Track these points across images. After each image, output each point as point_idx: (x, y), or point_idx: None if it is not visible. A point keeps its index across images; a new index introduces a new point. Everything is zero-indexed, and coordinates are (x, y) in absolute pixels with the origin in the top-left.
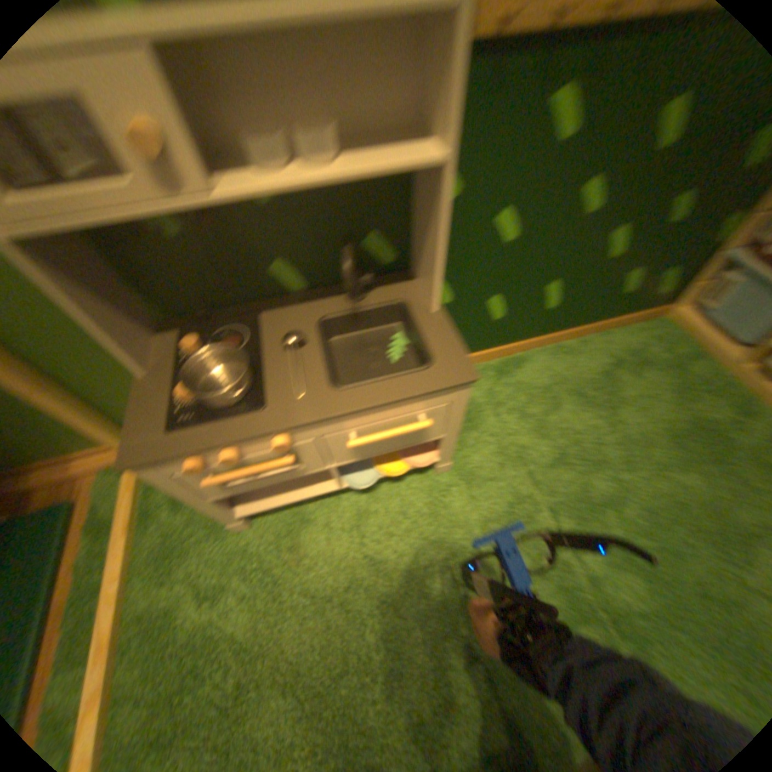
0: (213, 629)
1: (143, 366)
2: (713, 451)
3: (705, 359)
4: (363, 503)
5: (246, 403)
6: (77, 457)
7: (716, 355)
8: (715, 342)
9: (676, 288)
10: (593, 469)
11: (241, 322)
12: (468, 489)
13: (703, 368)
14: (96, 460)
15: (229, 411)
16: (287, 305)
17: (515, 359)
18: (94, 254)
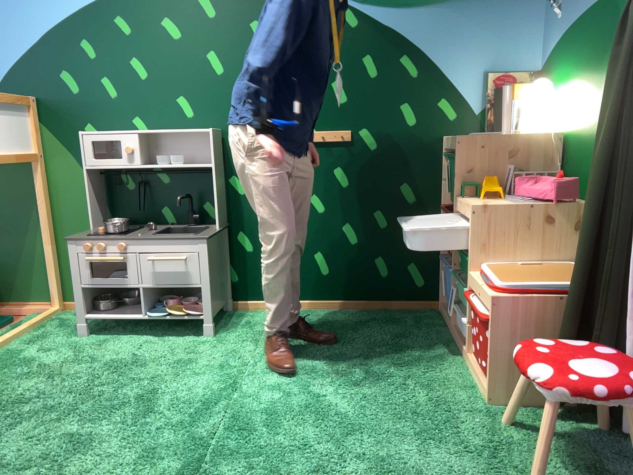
0: (35, 359)
1: (91, 229)
2: (390, 355)
3: (438, 326)
4: (151, 340)
5: (117, 235)
6: (28, 305)
7: (448, 325)
8: (447, 316)
9: (426, 282)
10: (299, 350)
11: (137, 226)
12: (215, 345)
13: (432, 330)
14: (36, 307)
15: (109, 236)
16: (160, 225)
17: (304, 311)
18: (101, 192)
